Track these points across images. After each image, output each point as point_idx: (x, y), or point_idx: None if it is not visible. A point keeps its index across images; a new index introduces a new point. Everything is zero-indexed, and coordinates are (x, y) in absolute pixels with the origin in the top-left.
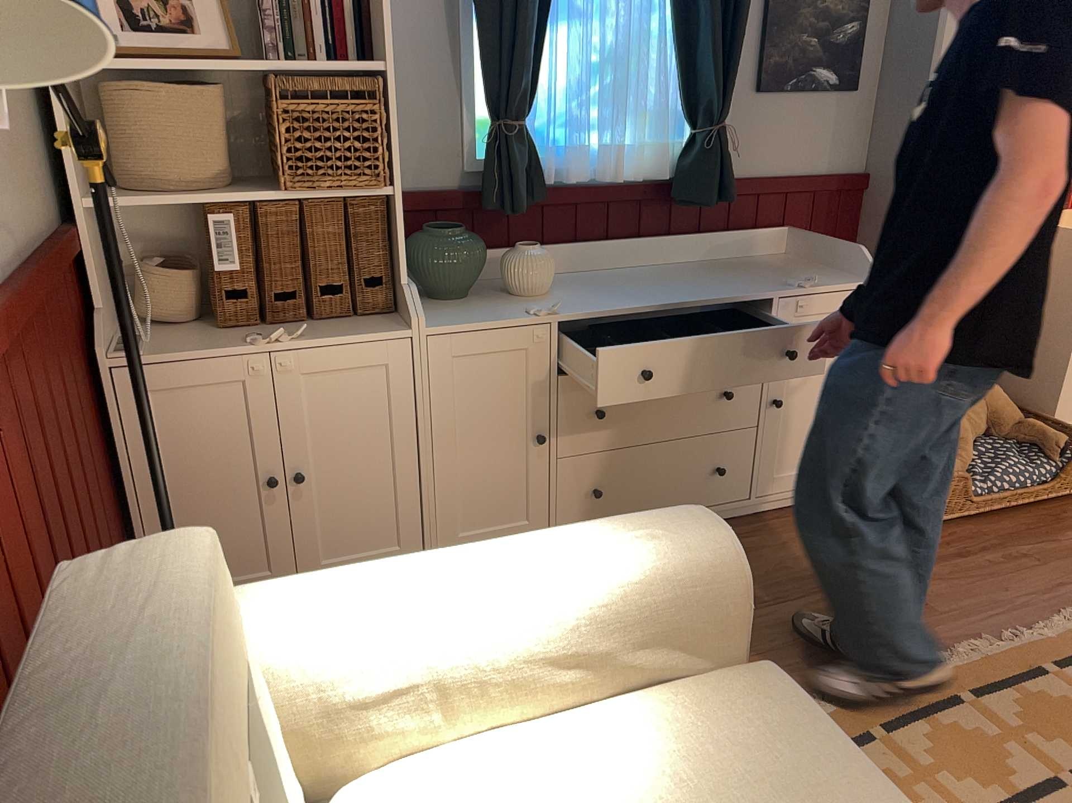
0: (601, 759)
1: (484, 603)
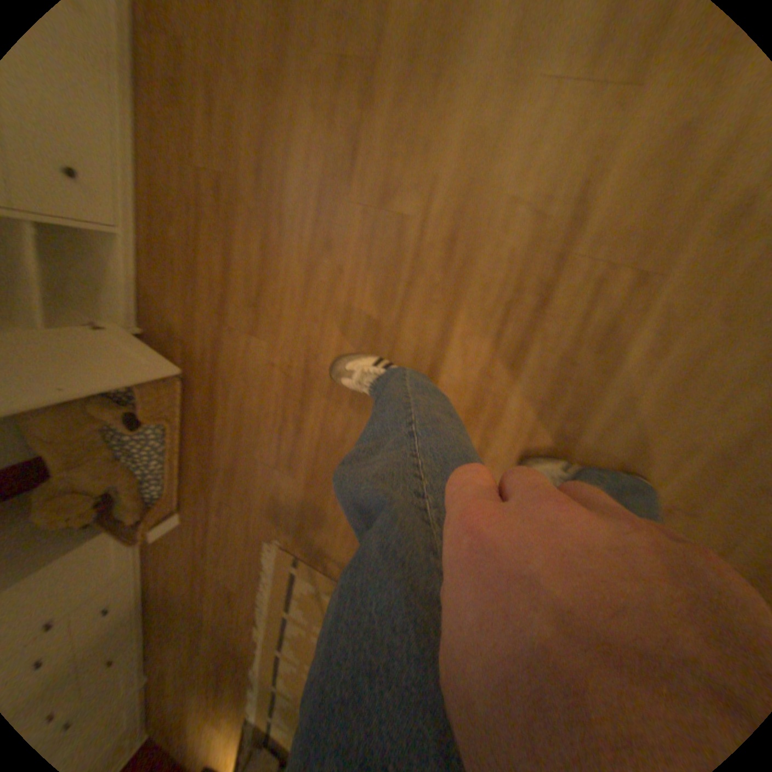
0: None
1: None
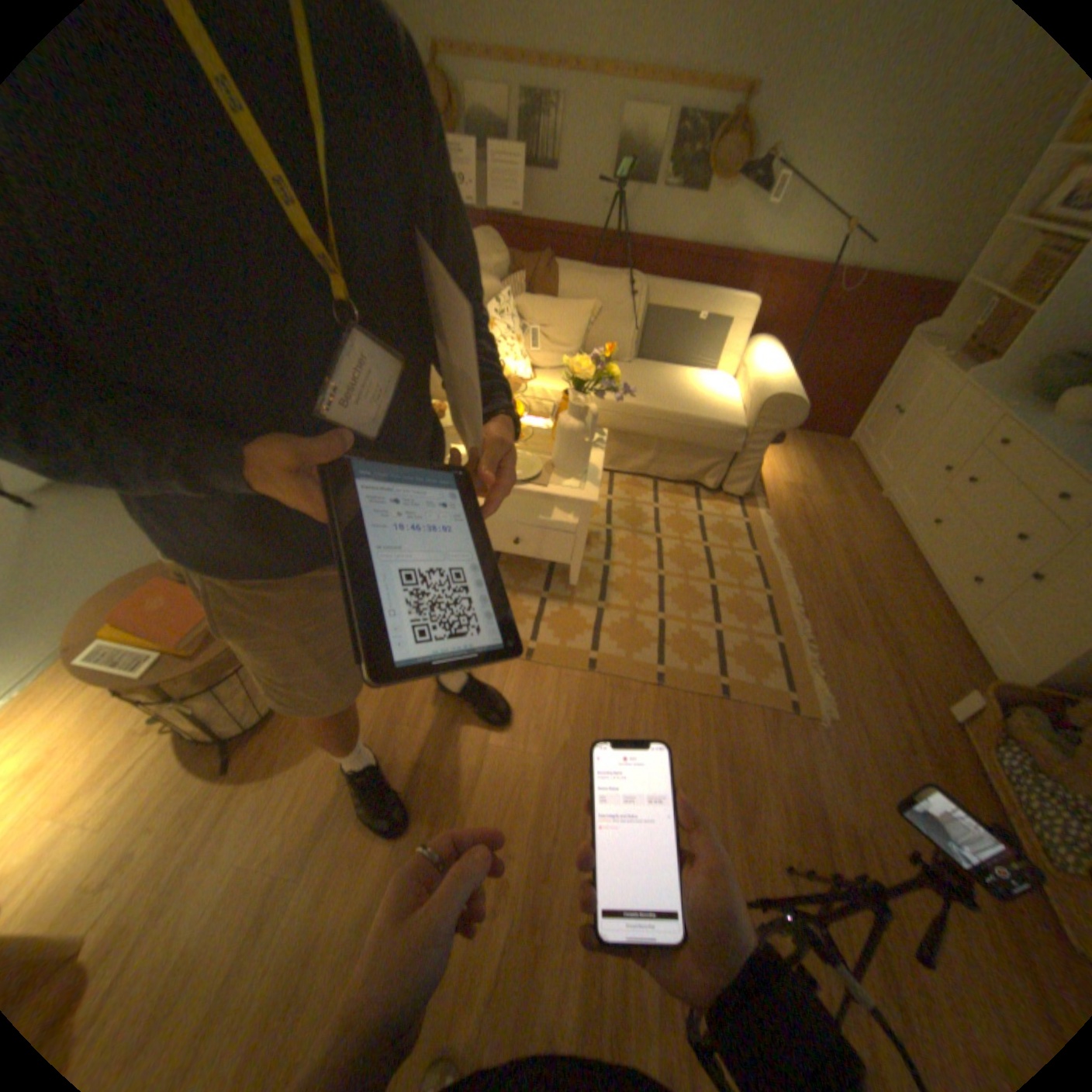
0: (721, 396)
1: (762, 365)
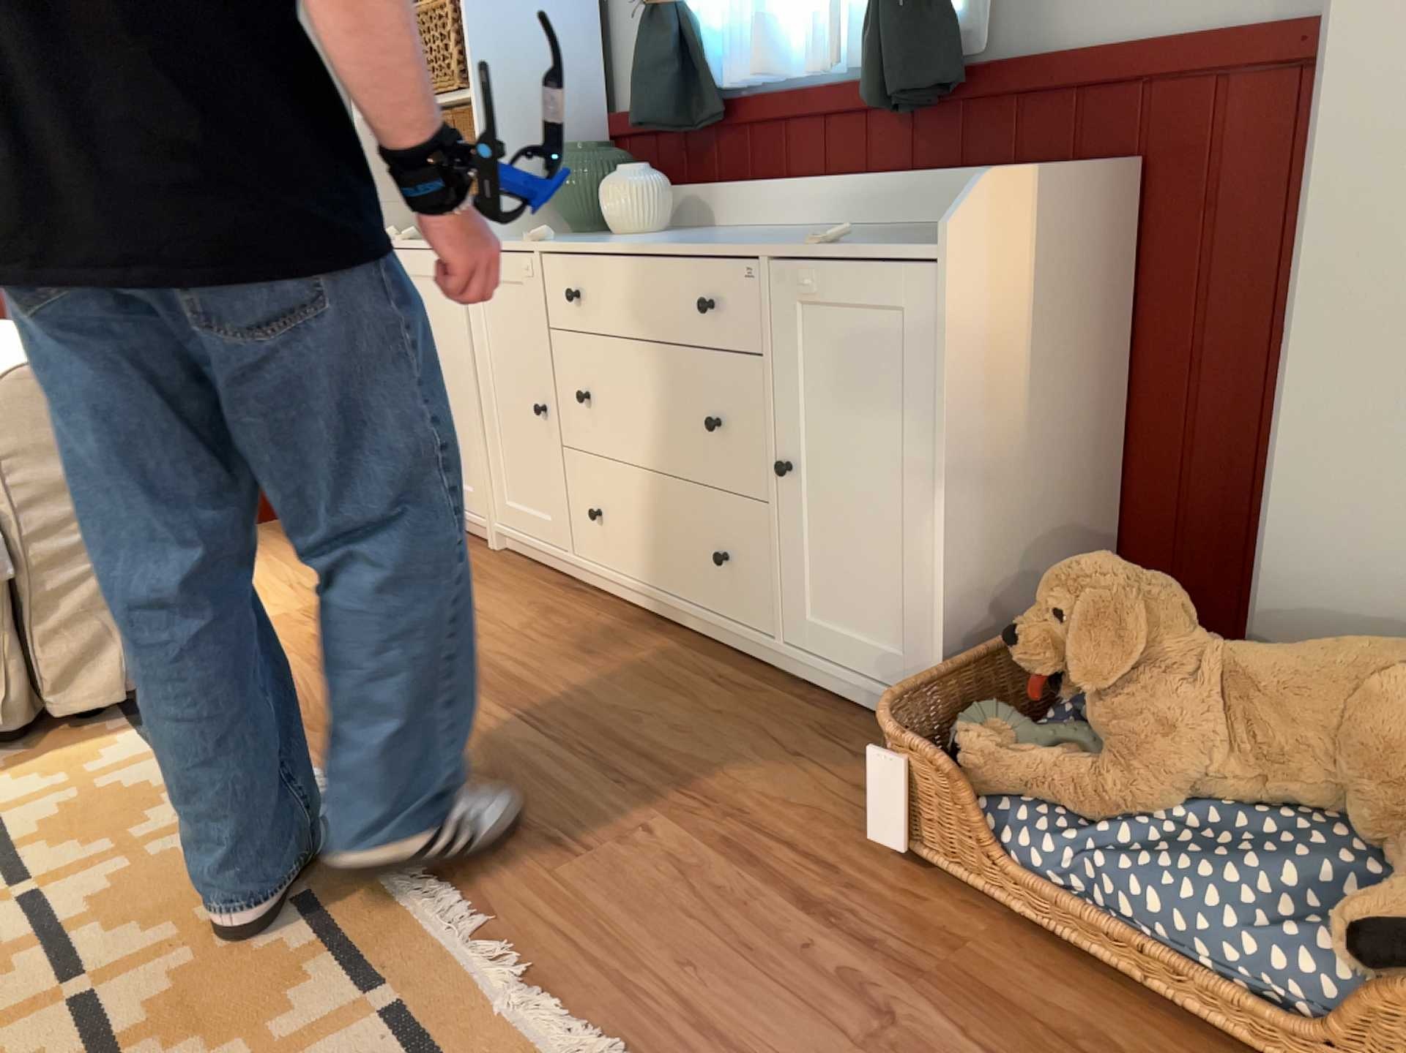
0: None
1: None
